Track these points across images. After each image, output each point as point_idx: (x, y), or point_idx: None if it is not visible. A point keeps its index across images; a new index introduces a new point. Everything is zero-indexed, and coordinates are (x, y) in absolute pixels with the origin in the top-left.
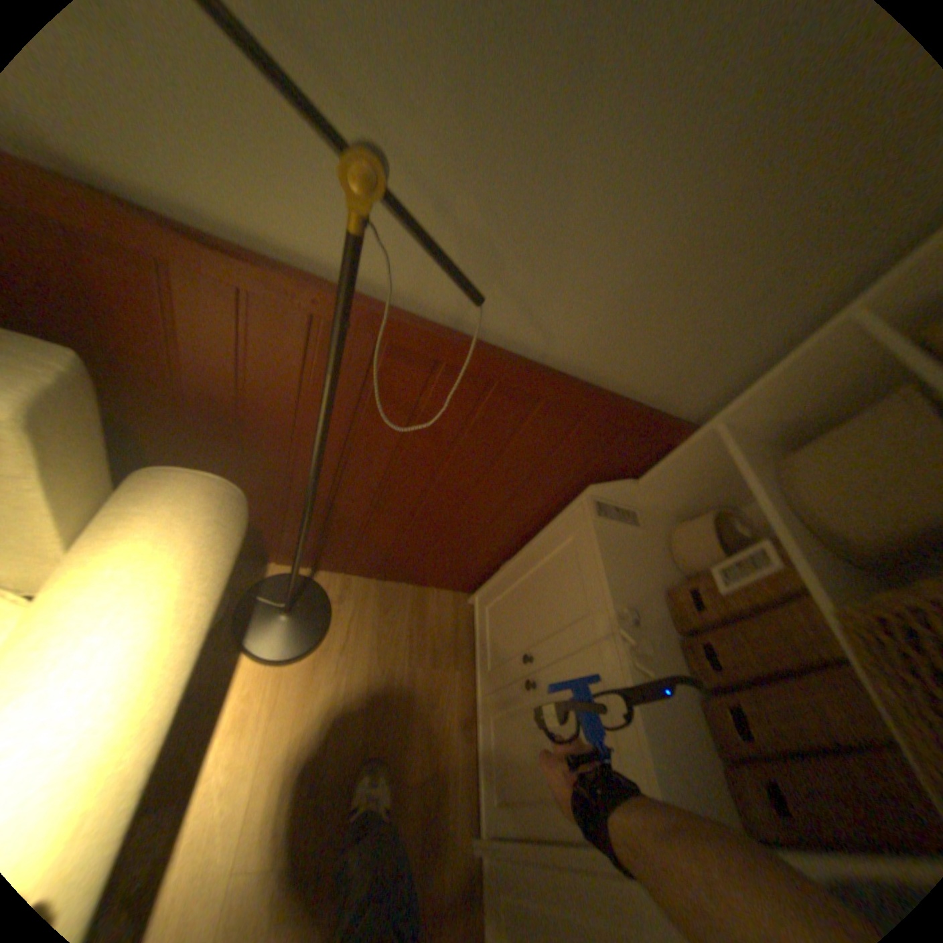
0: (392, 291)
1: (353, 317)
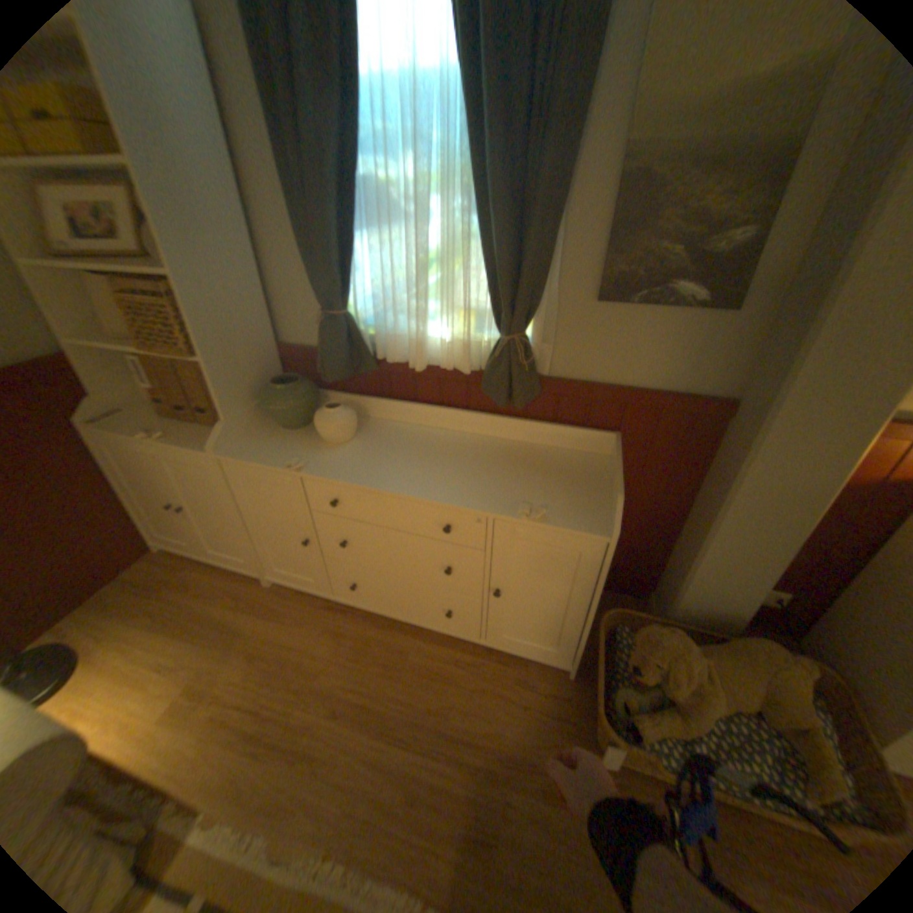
0: None
1: None
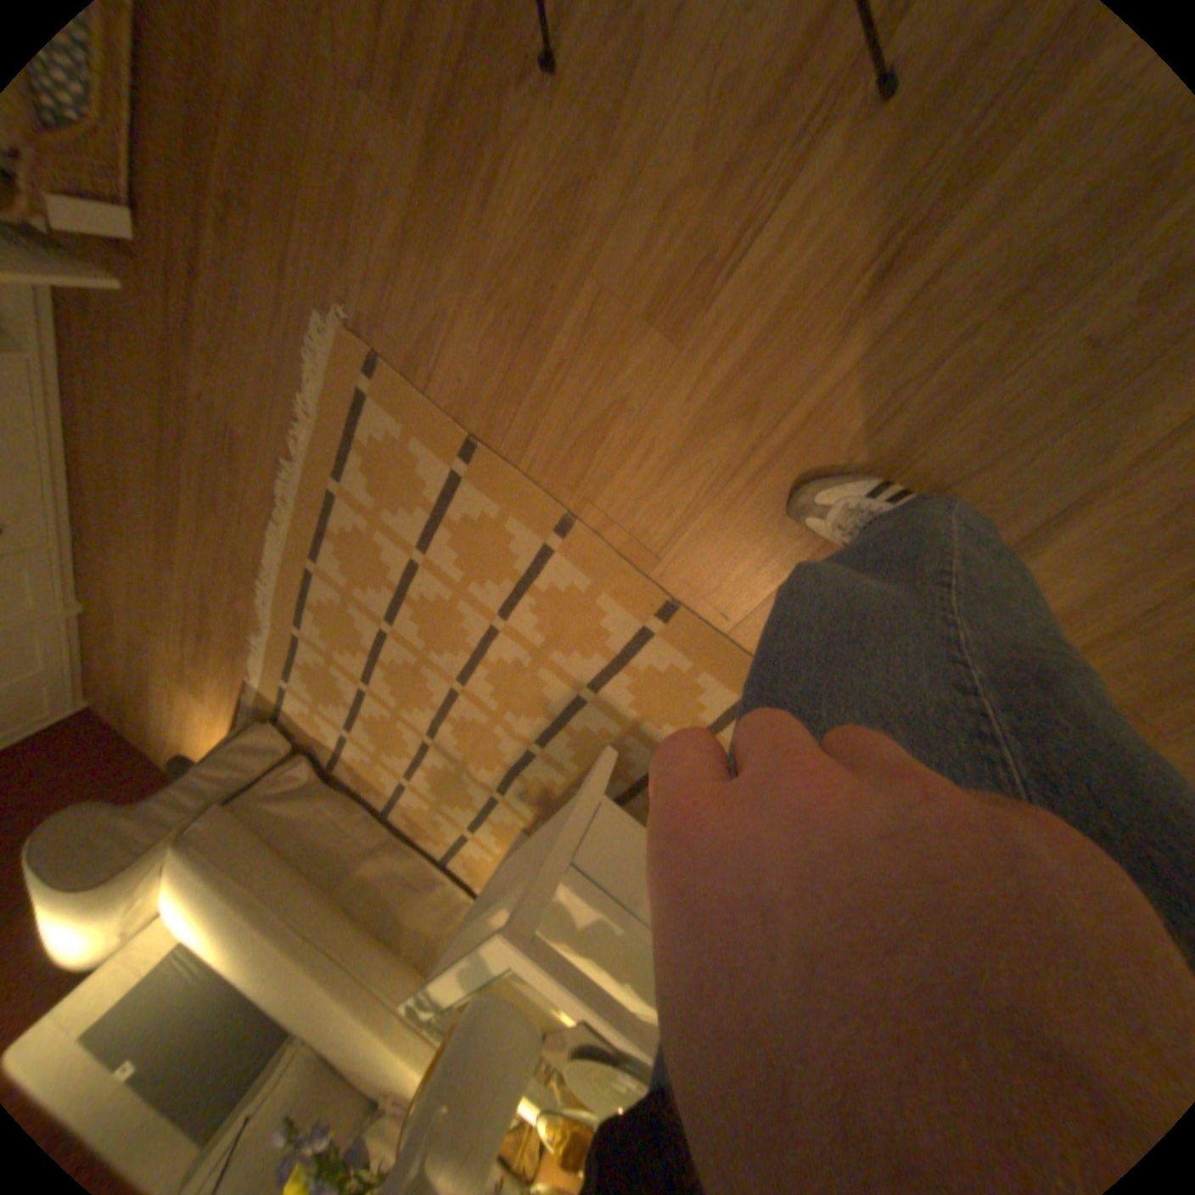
0: None
1: None
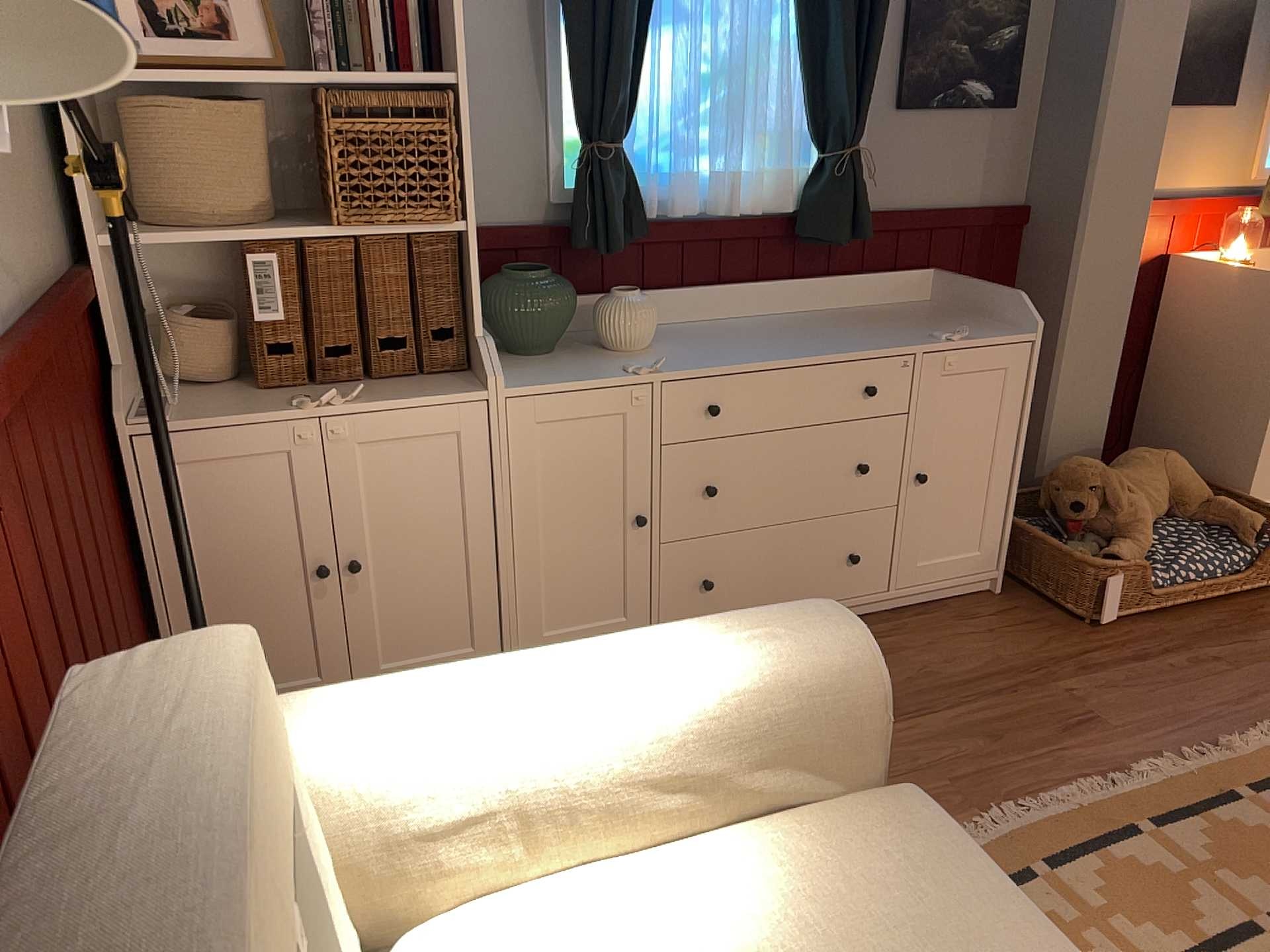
0: None
1: None
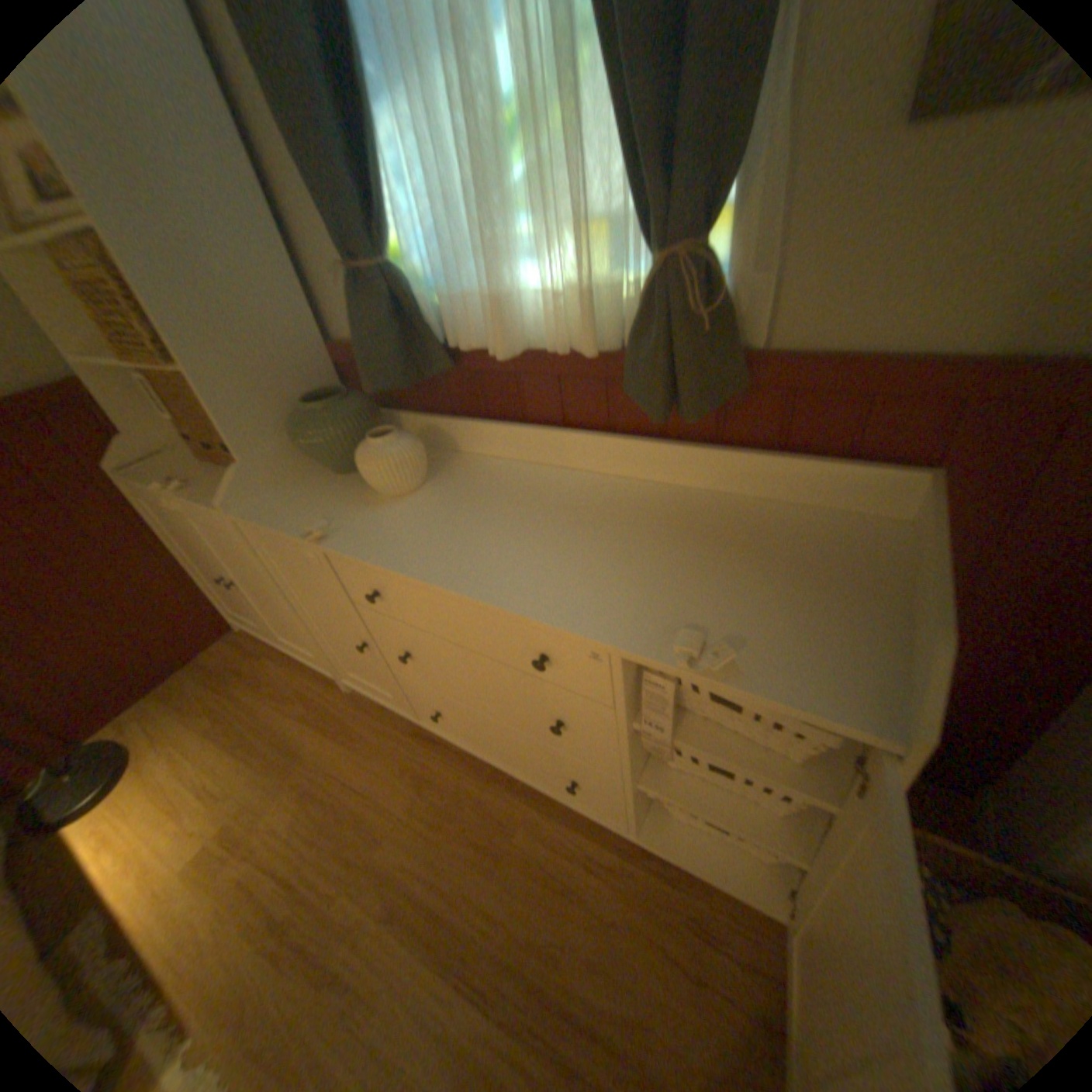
0: None
1: None
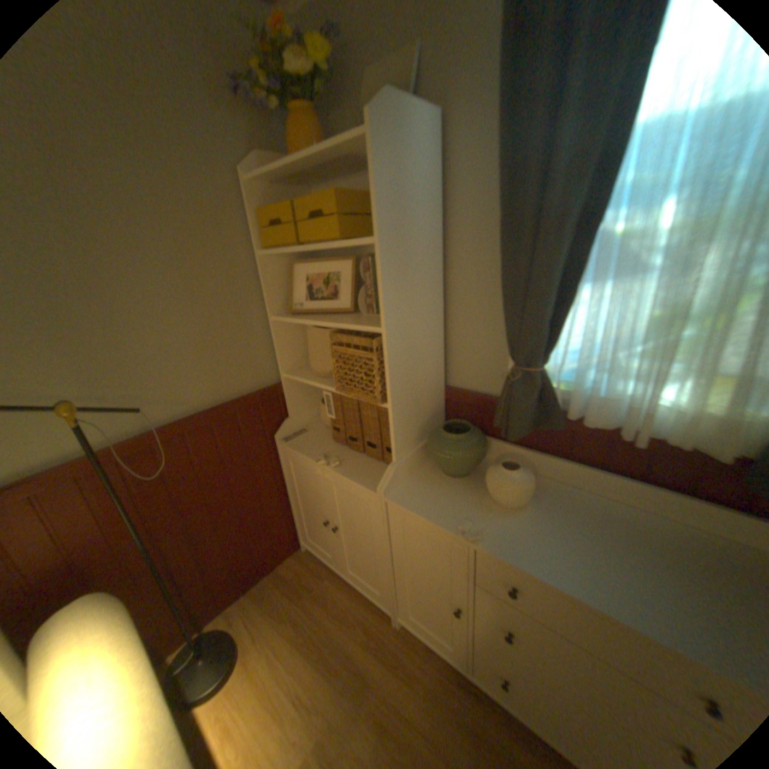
0: (104, 440)
1: (94, 462)
